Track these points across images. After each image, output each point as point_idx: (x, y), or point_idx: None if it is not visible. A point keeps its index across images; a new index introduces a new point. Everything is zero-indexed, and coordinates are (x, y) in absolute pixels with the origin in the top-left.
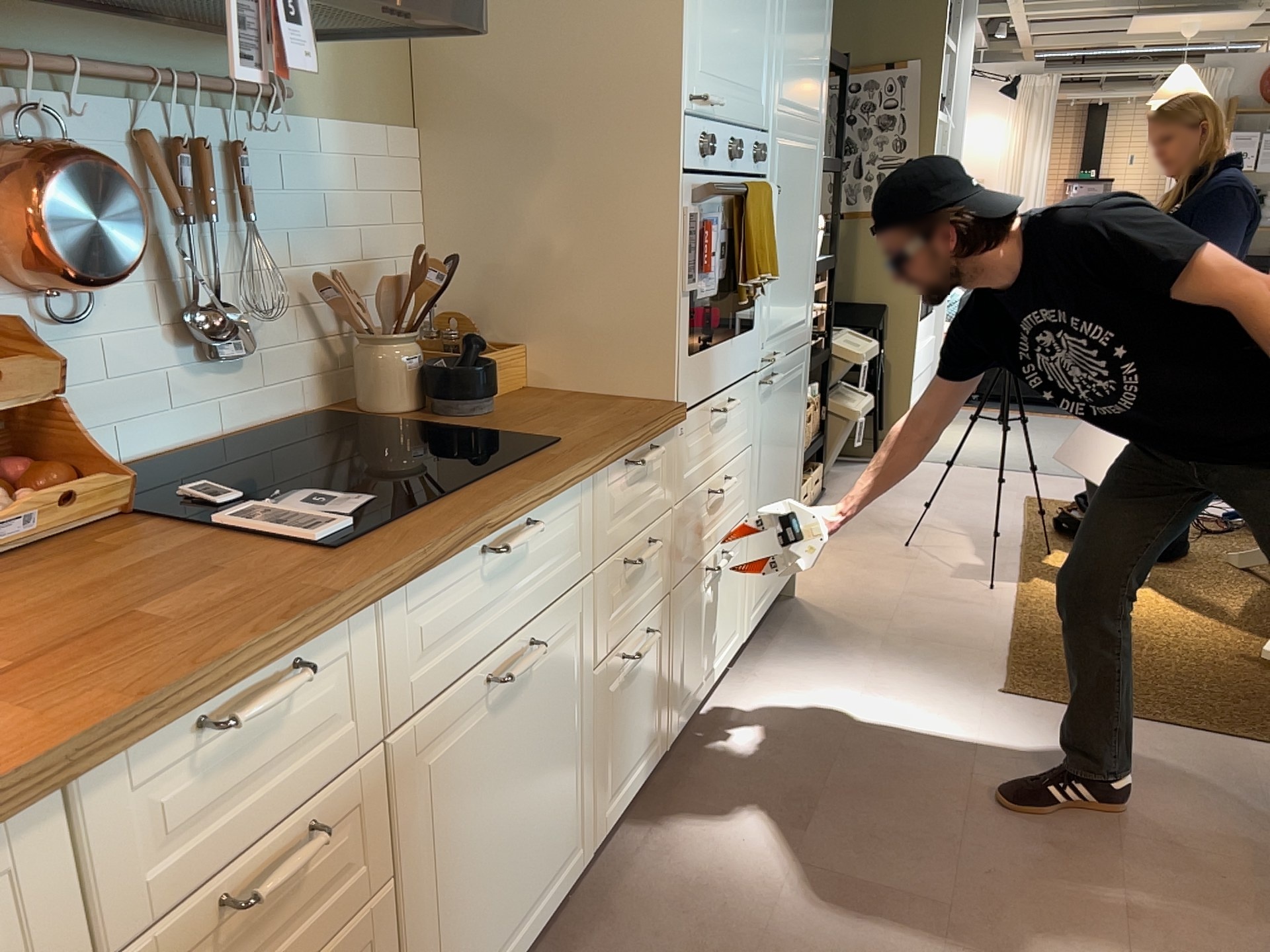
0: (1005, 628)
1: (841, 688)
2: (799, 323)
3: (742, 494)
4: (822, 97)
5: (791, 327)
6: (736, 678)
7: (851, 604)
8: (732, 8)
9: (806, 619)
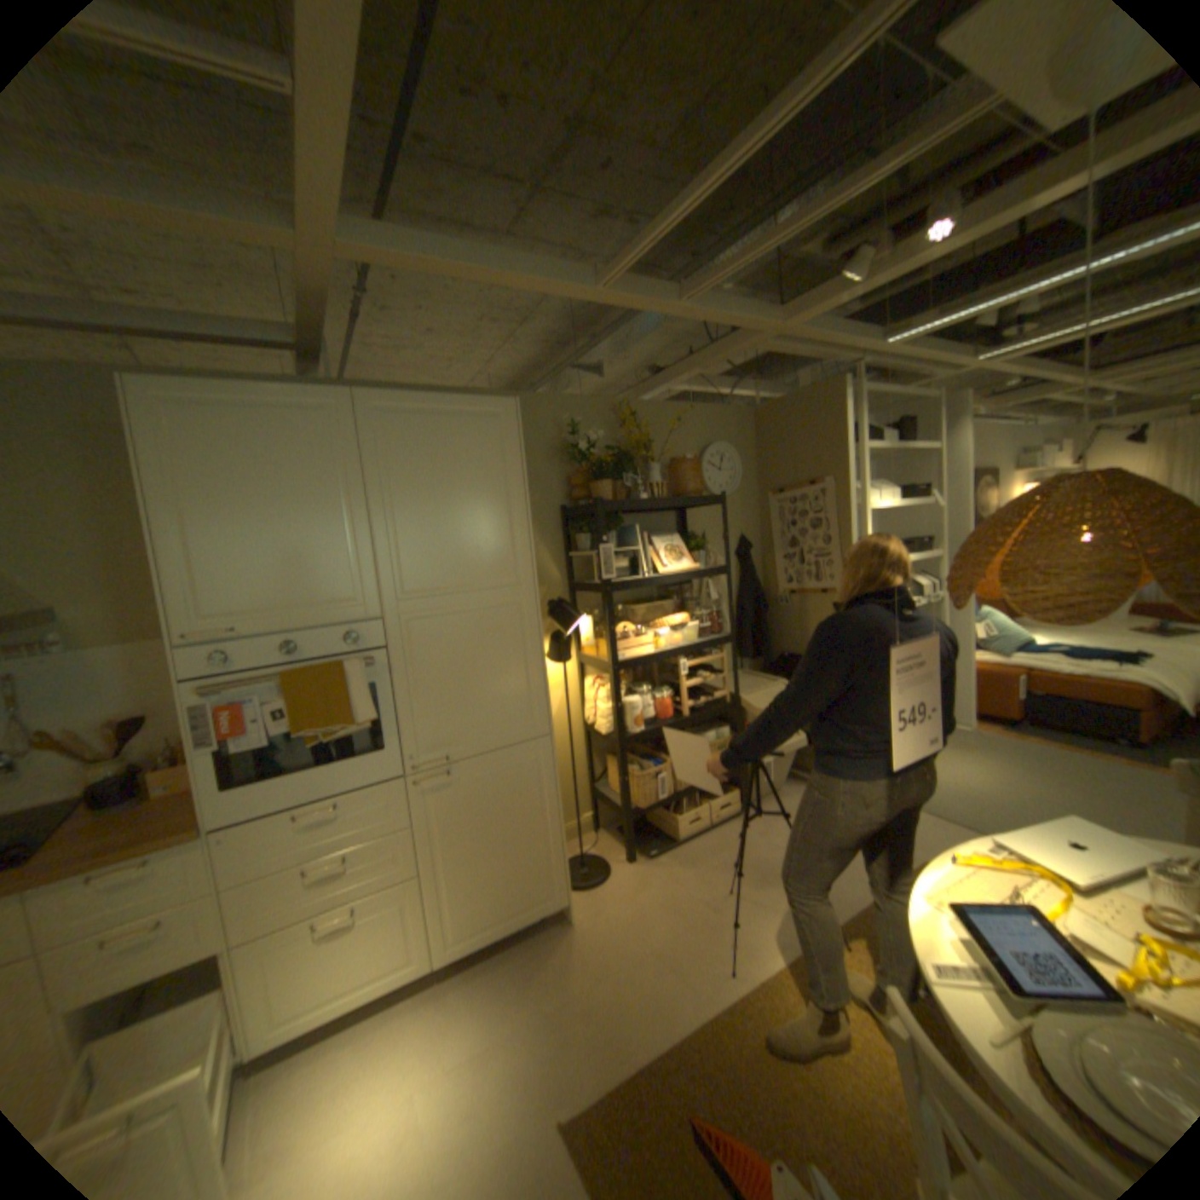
0: (676, 1040)
1: (464, 1047)
2: (510, 727)
3: (392, 866)
4: (518, 566)
5: (487, 733)
6: (425, 998)
7: (598, 950)
8: (258, 564)
9: (548, 954)
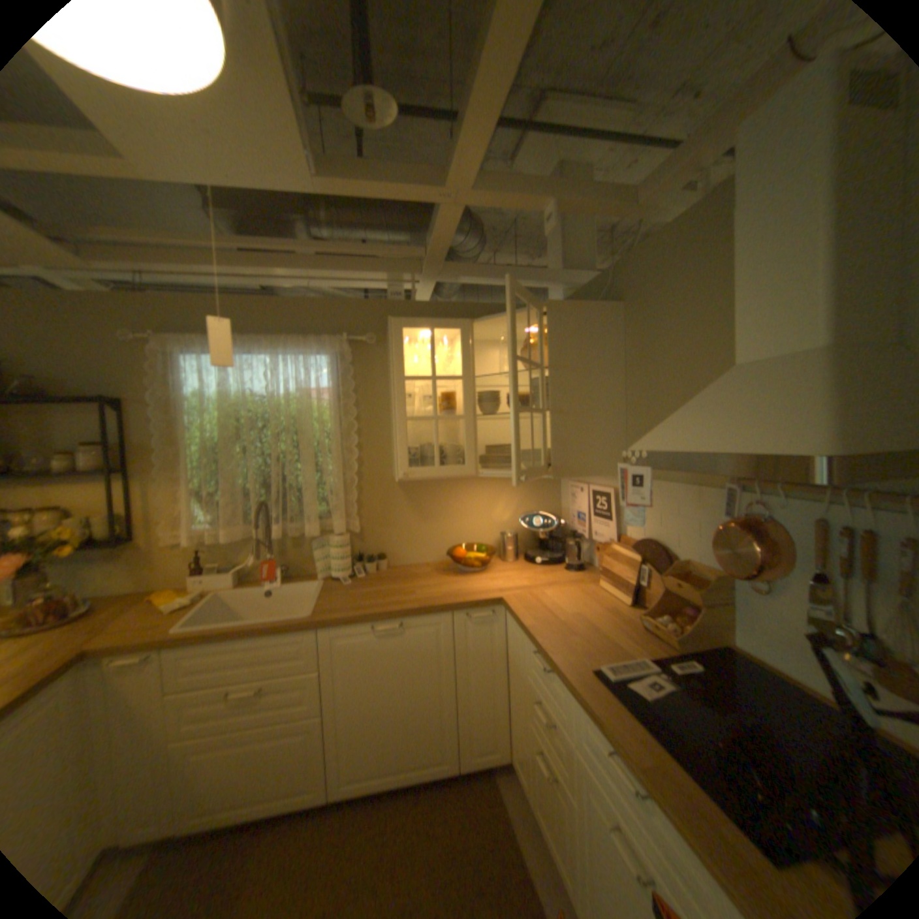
0: None
1: None
2: None
3: None
4: None
5: None
6: None
7: None
8: None
9: None
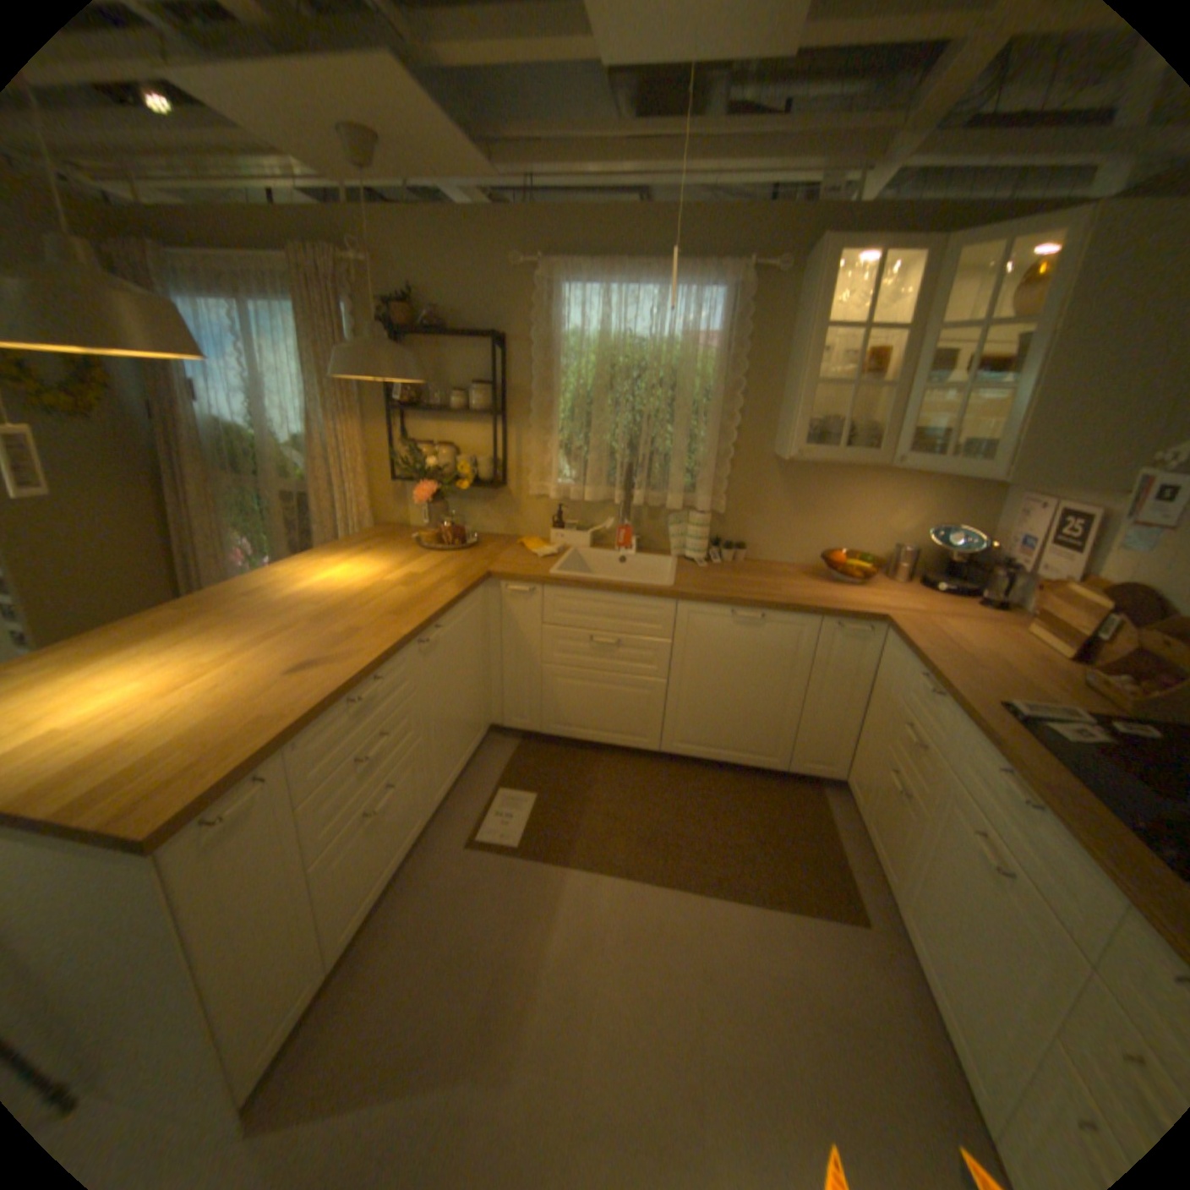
0: None
1: None
2: None
3: None
4: None
5: None
6: None
7: None
8: None
9: None
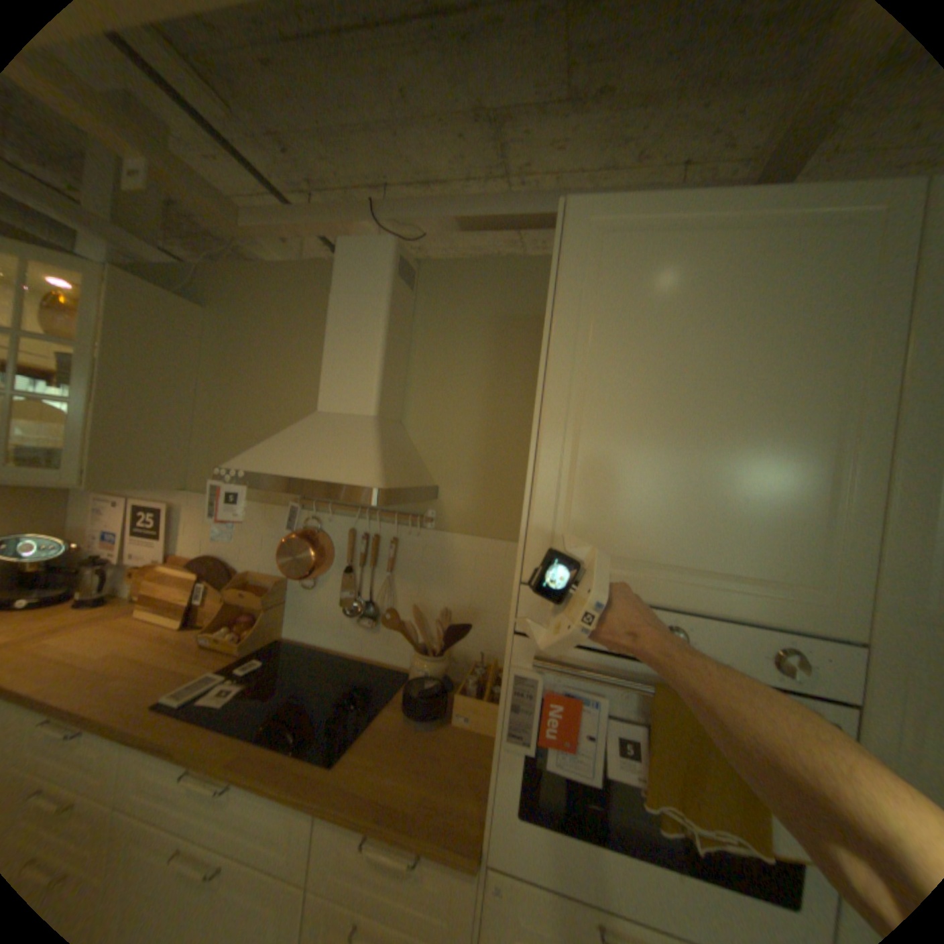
0: None
1: None
2: None
3: None
4: None
5: None
6: None
7: None
8: (668, 485)
9: None
